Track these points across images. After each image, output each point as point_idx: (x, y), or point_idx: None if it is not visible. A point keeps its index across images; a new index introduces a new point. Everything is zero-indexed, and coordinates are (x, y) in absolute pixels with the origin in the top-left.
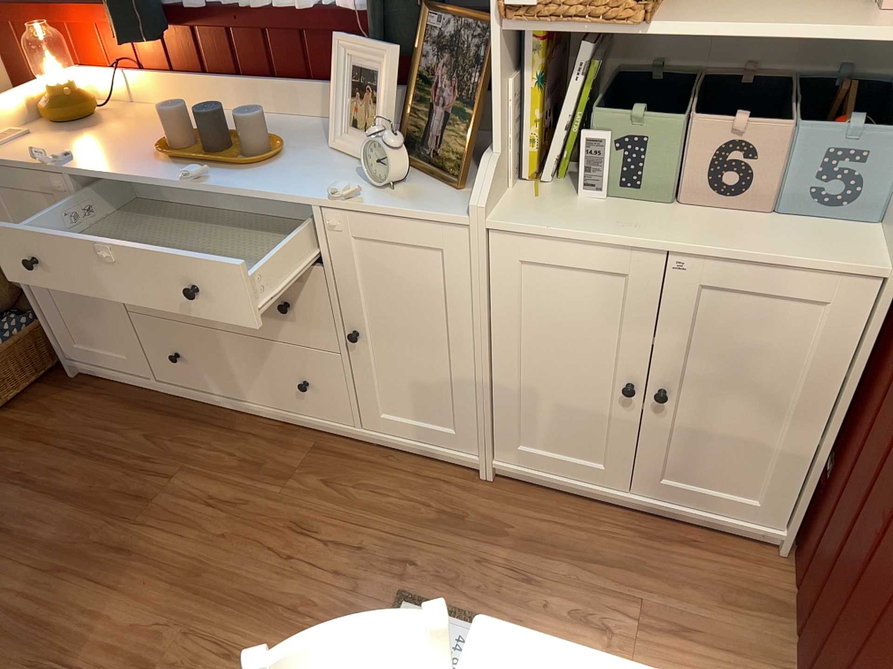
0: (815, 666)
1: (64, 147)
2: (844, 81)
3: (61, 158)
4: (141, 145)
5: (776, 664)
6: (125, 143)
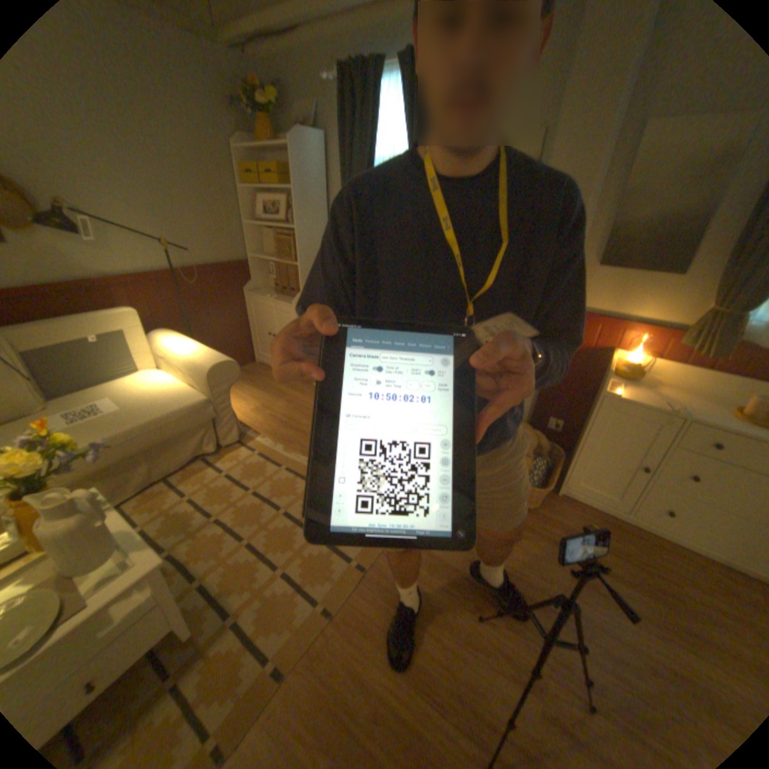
0: None
1: (661, 401)
2: None
3: (684, 412)
4: (711, 409)
5: None
6: (698, 406)
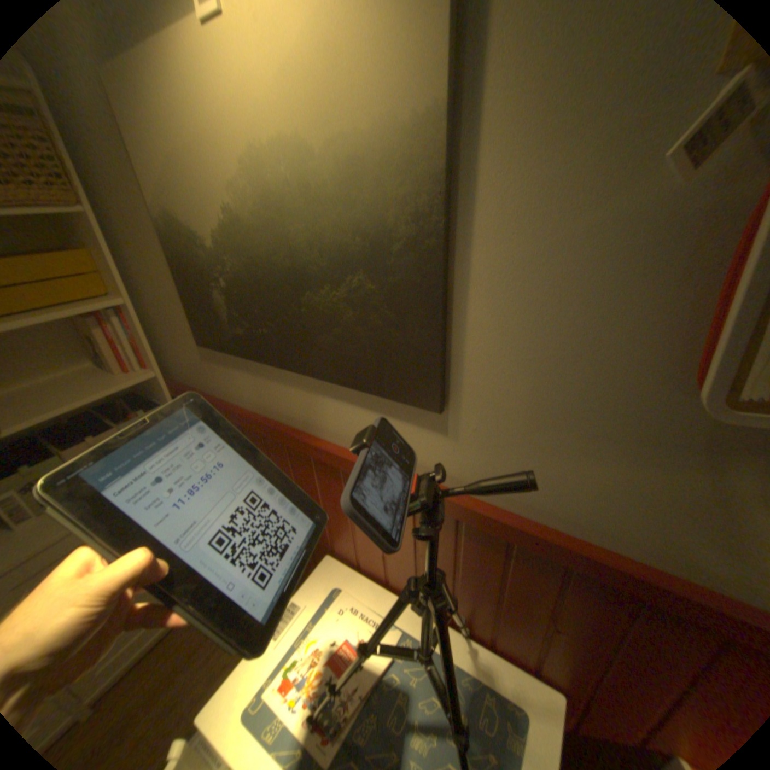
0: None
1: None
2: (113, 401)
3: None
4: None
5: None
6: None
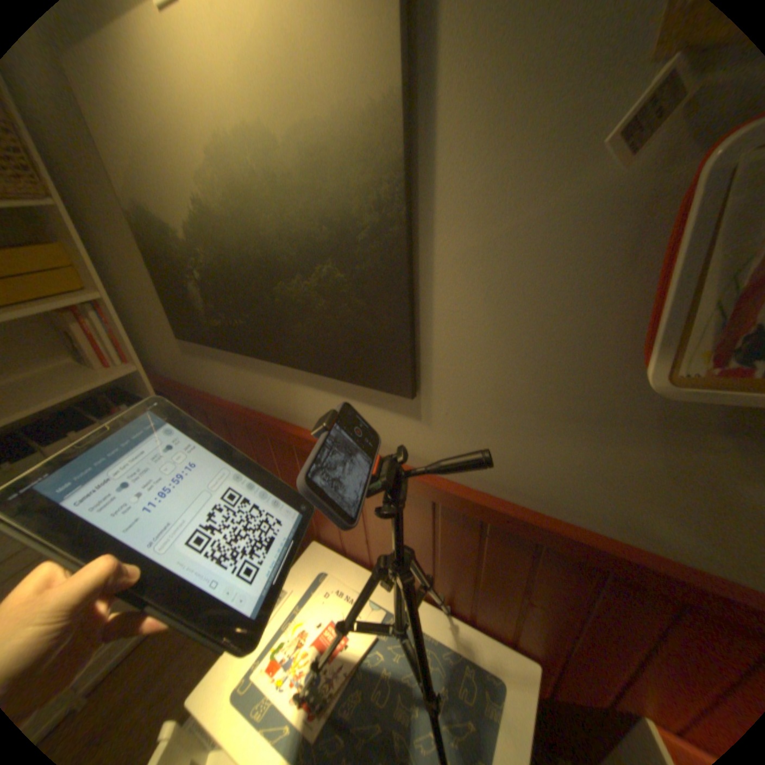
0: None
1: None
2: (96, 397)
3: None
4: None
5: None
6: None
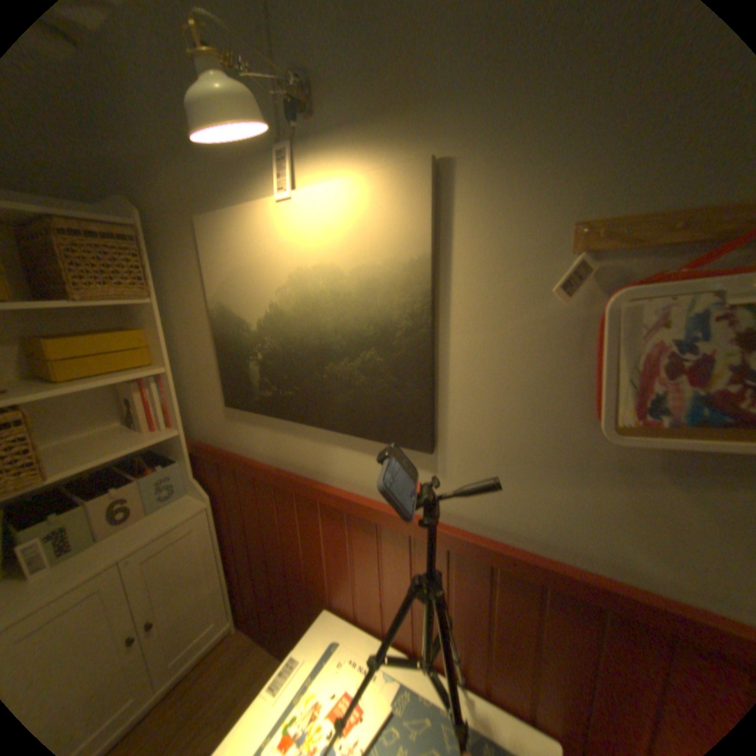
0: (277, 647)
1: None
2: (131, 459)
3: None
4: None
5: (266, 667)
6: None
